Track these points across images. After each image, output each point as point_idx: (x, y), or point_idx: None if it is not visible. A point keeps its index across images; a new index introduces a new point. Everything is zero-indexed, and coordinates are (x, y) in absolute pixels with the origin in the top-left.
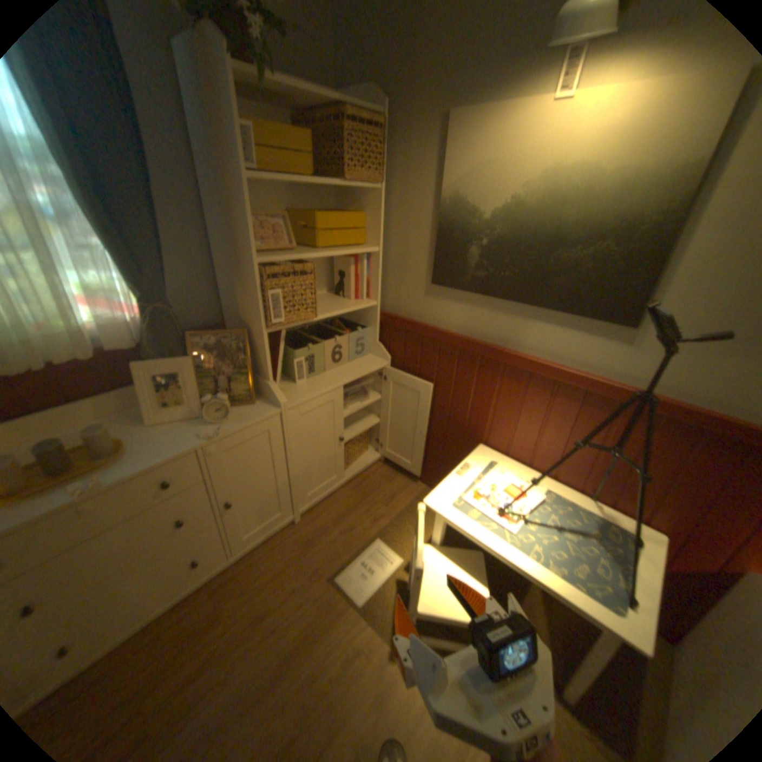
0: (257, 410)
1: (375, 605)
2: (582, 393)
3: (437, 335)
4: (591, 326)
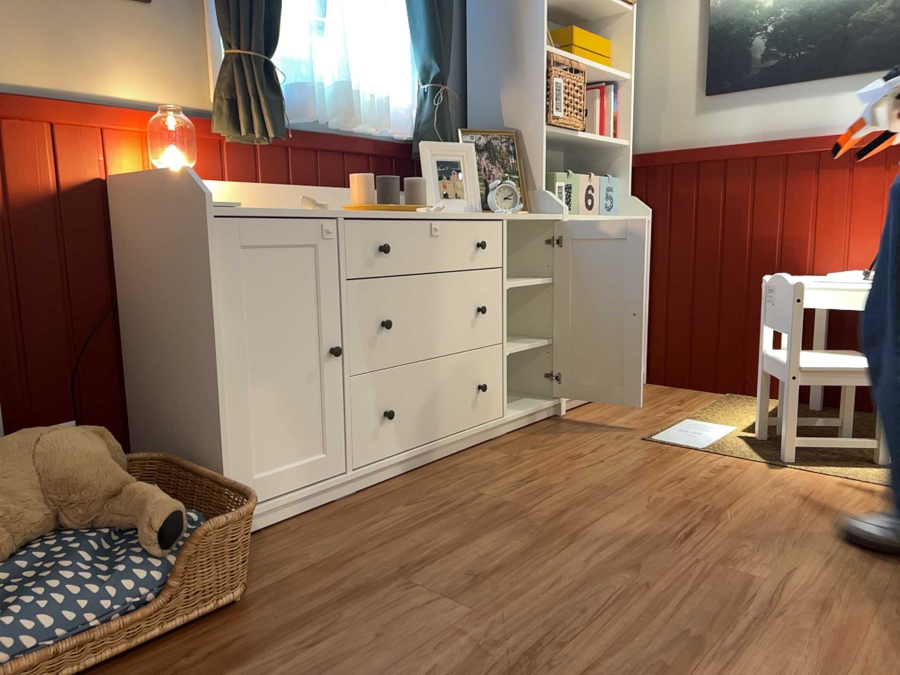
0: (537, 214)
1: (722, 446)
2: None
3: (720, 152)
4: None
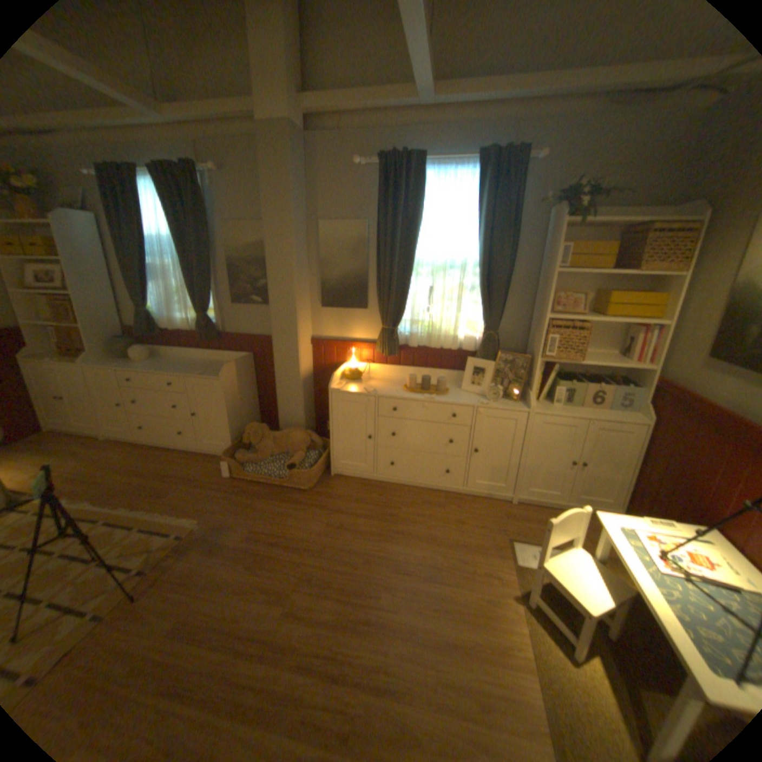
0: (515, 406)
1: (529, 574)
2: None
3: (700, 405)
4: None
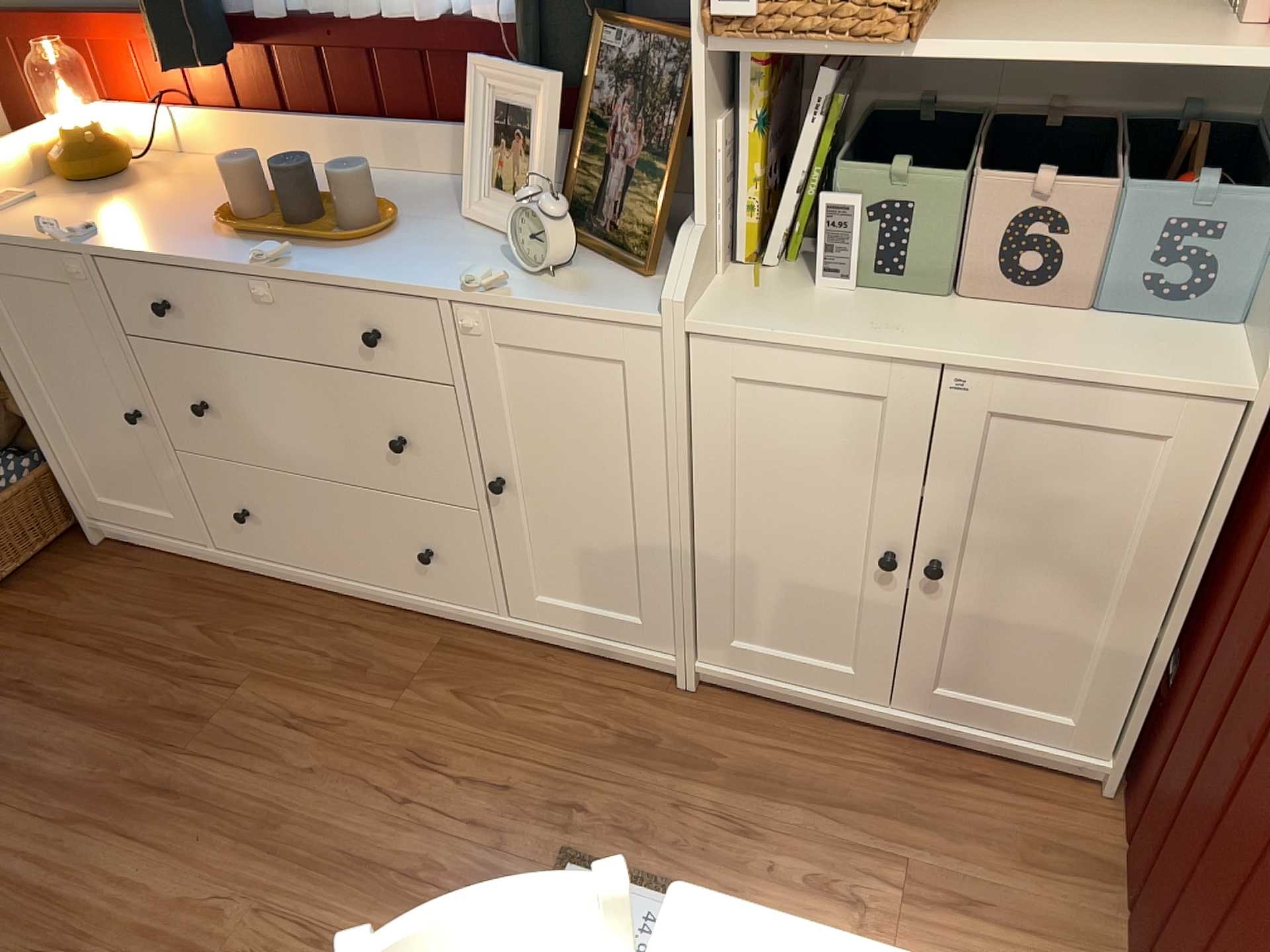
0: (625, 295)
1: None
2: None
3: None
4: None
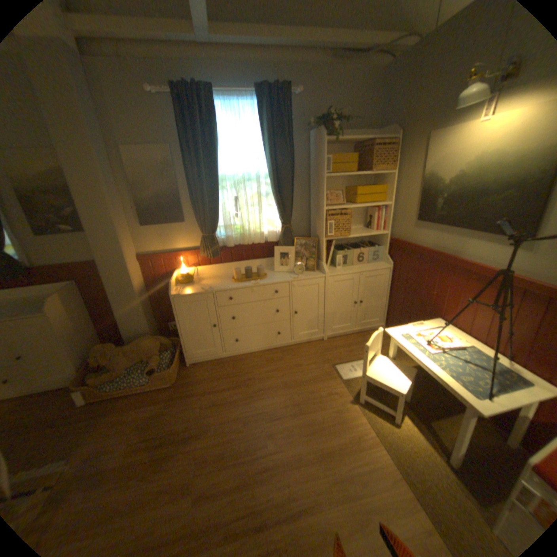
0: (315, 274)
1: (352, 383)
2: (501, 284)
3: (418, 250)
4: (505, 241)
